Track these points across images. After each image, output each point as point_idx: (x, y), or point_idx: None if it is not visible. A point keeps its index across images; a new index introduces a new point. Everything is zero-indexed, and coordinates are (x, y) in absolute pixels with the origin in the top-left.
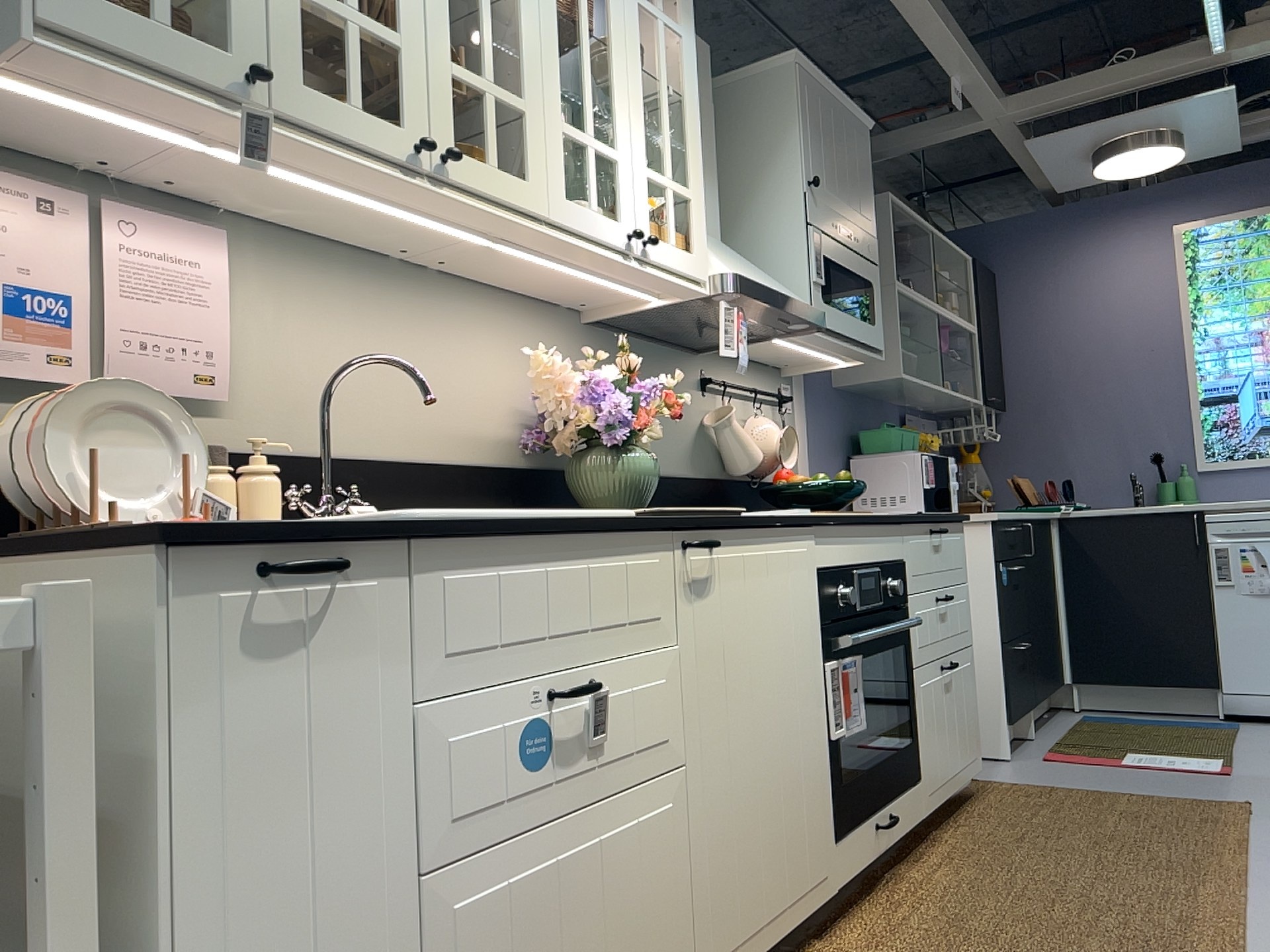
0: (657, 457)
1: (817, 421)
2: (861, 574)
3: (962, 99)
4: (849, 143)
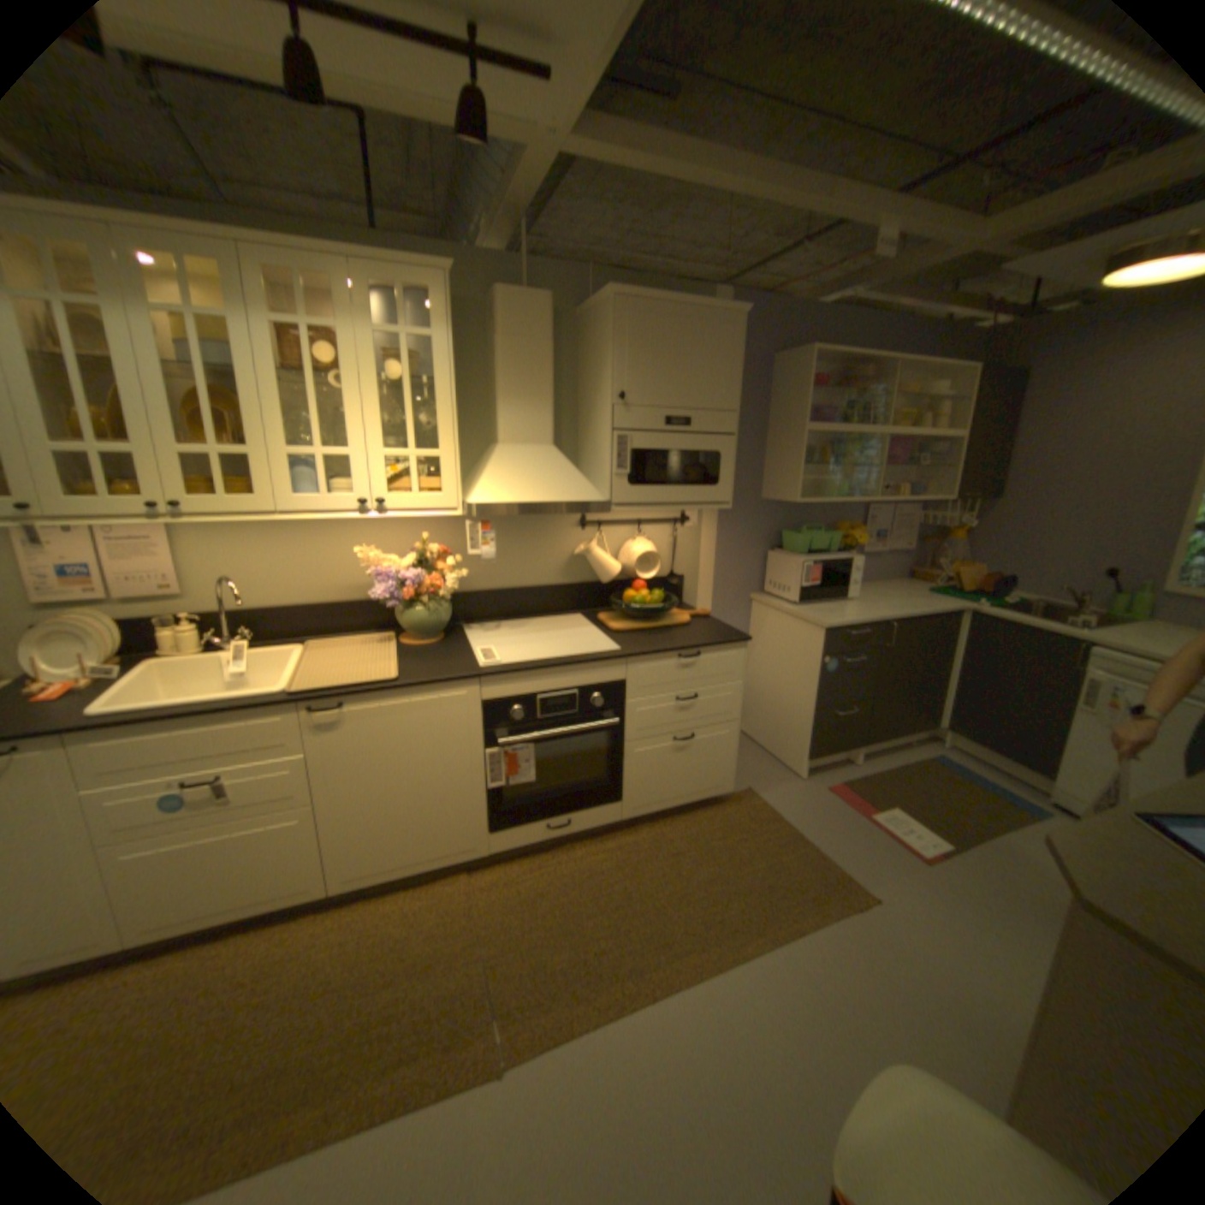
0: (524, 577)
1: (727, 528)
2: (545, 697)
3: (897, 243)
4: (698, 339)
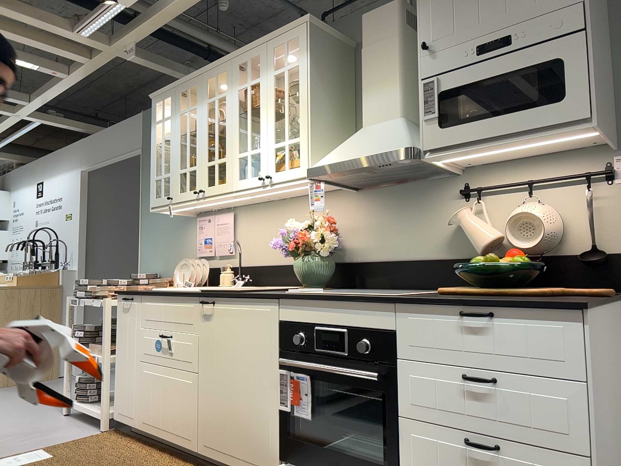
0: (409, 249)
1: None
2: (321, 330)
3: None
4: None
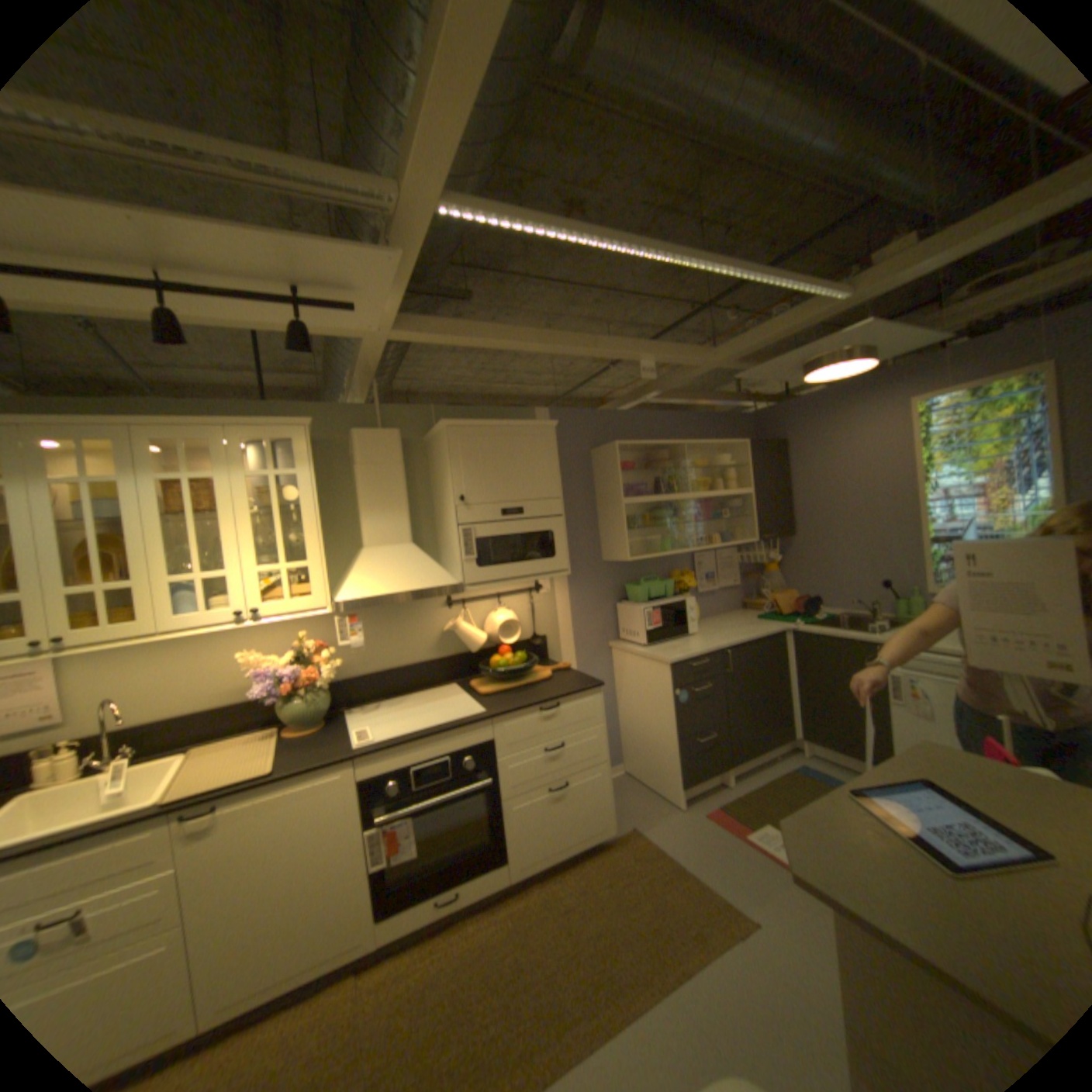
0: (400, 657)
1: (577, 589)
2: (418, 769)
3: (656, 370)
4: (519, 450)
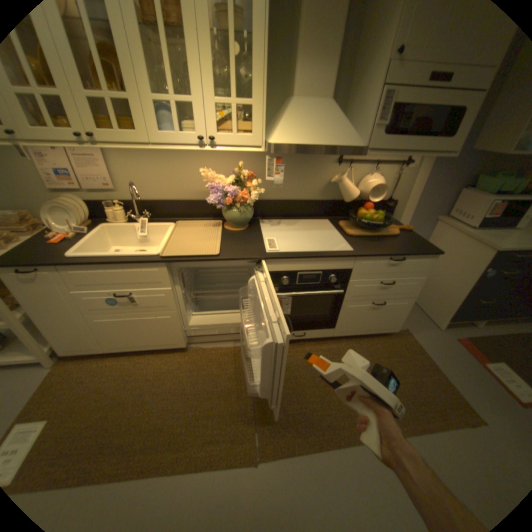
0: (297, 193)
1: (439, 169)
2: (302, 273)
3: None
4: None
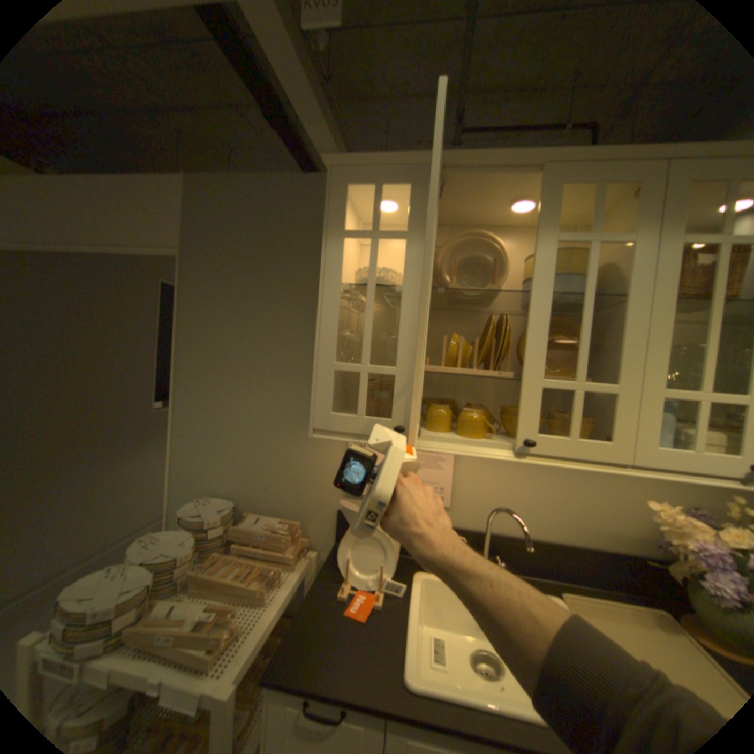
0: None
1: None
2: None
3: None
4: None
